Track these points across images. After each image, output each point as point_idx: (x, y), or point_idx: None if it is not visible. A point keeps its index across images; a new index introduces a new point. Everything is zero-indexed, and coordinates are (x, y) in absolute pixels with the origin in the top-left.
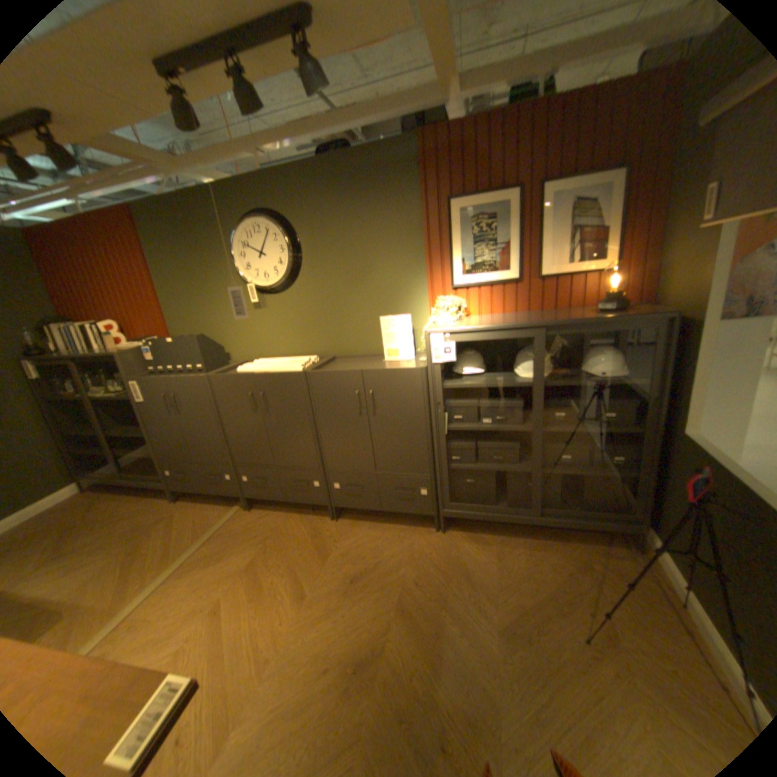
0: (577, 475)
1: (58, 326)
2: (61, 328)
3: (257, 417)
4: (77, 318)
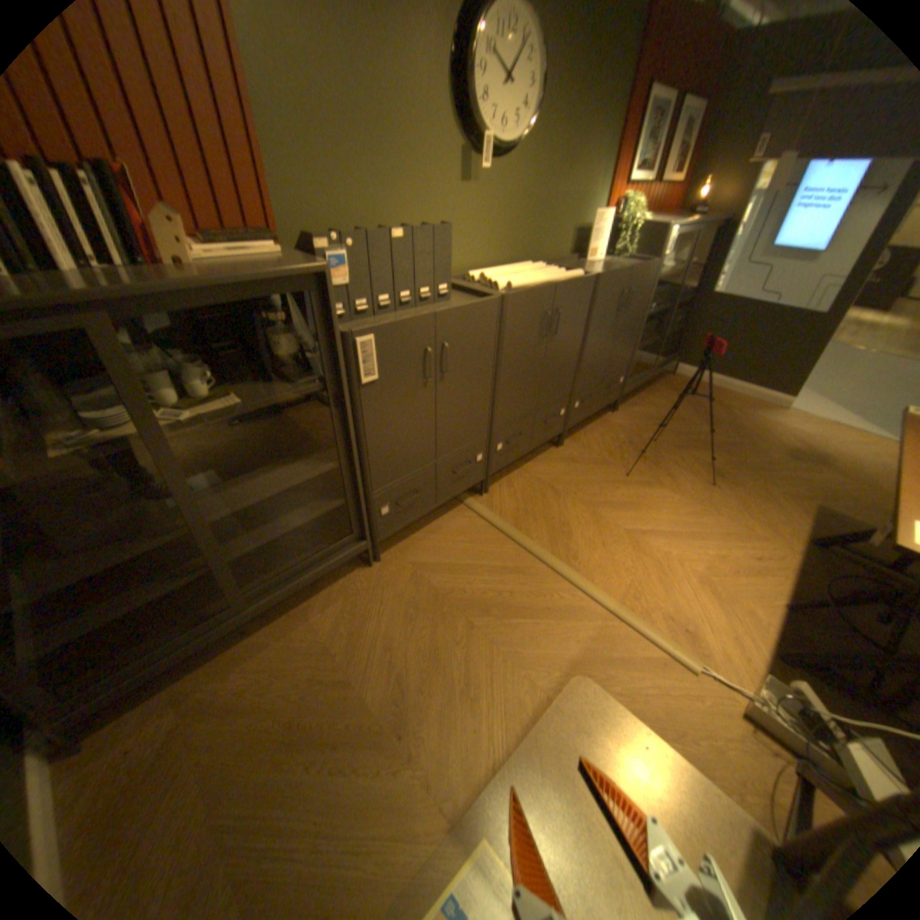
0: (670, 334)
1: None
2: None
3: (542, 347)
4: None
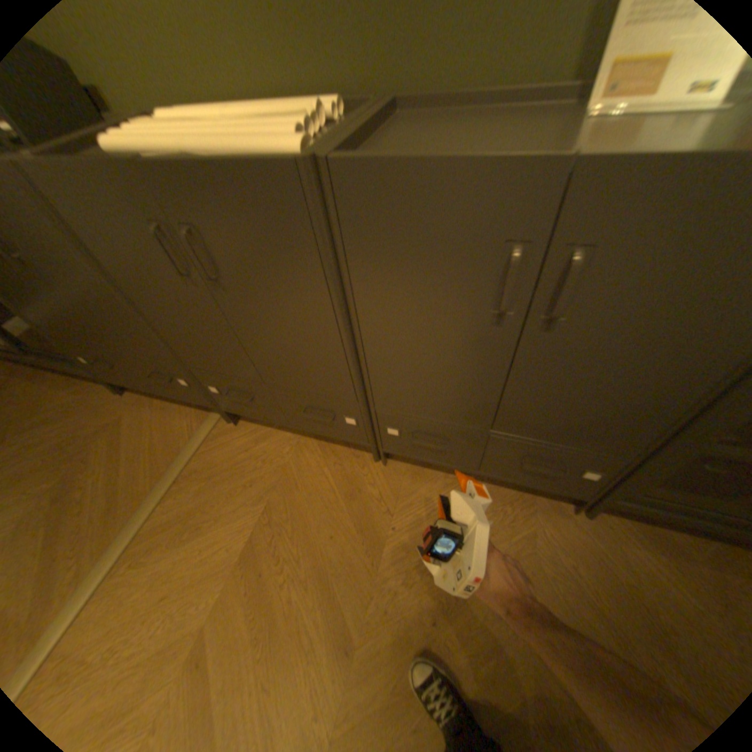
0: None
1: None
2: None
3: (197, 291)
4: None
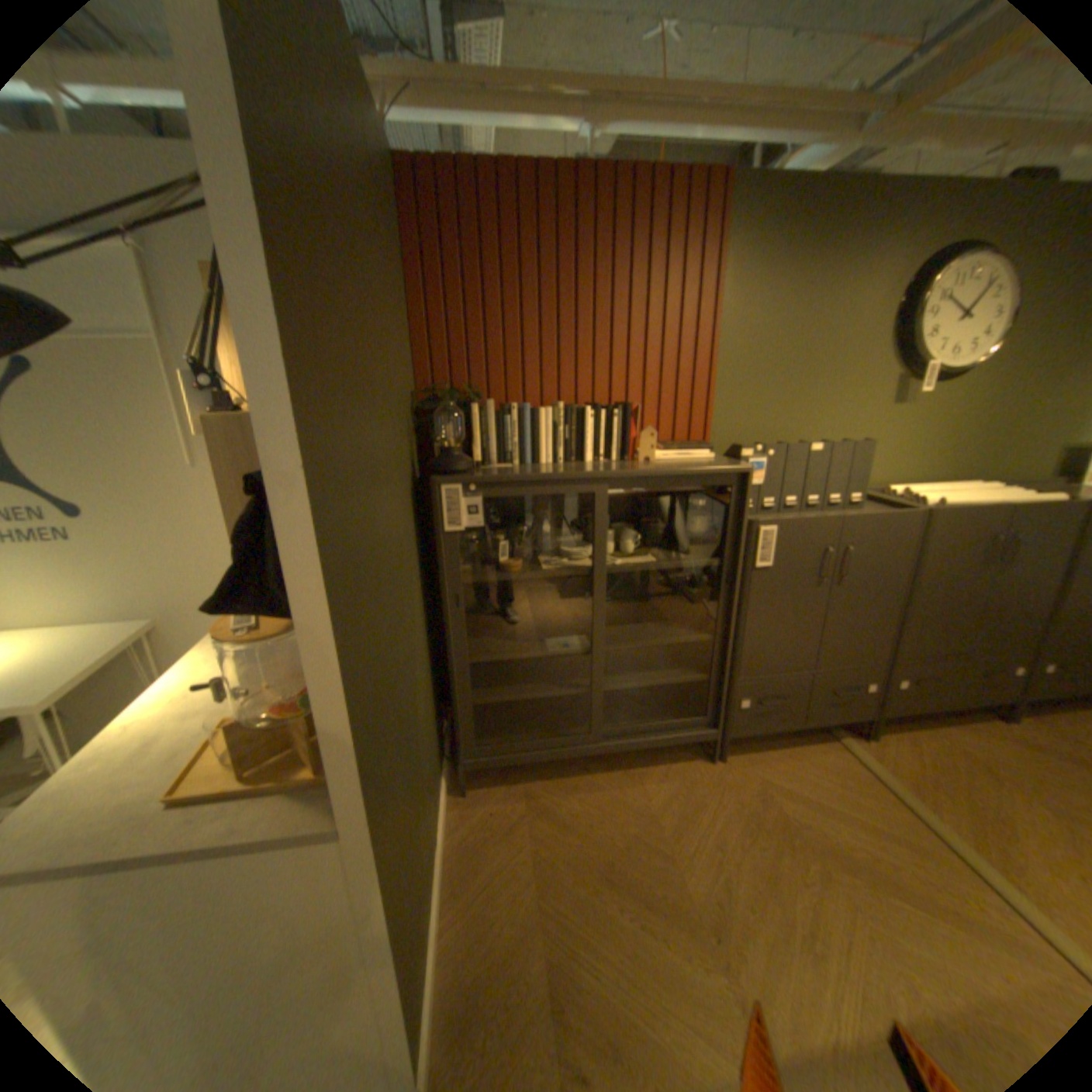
0: None
1: (492, 406)
2: (513, 410)
3: (987, 576)
4: (481, 394)
